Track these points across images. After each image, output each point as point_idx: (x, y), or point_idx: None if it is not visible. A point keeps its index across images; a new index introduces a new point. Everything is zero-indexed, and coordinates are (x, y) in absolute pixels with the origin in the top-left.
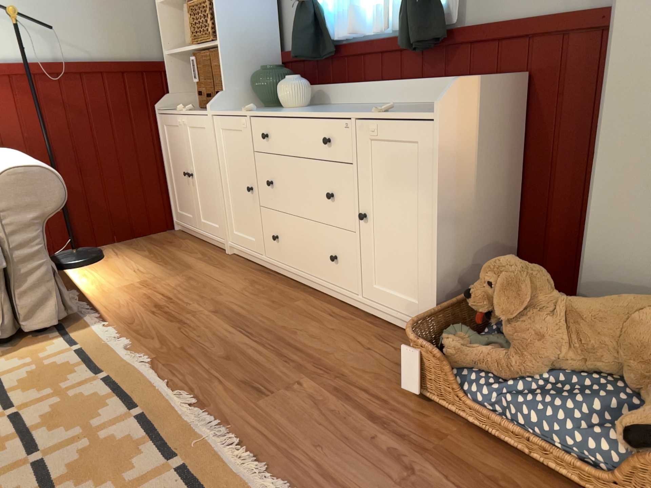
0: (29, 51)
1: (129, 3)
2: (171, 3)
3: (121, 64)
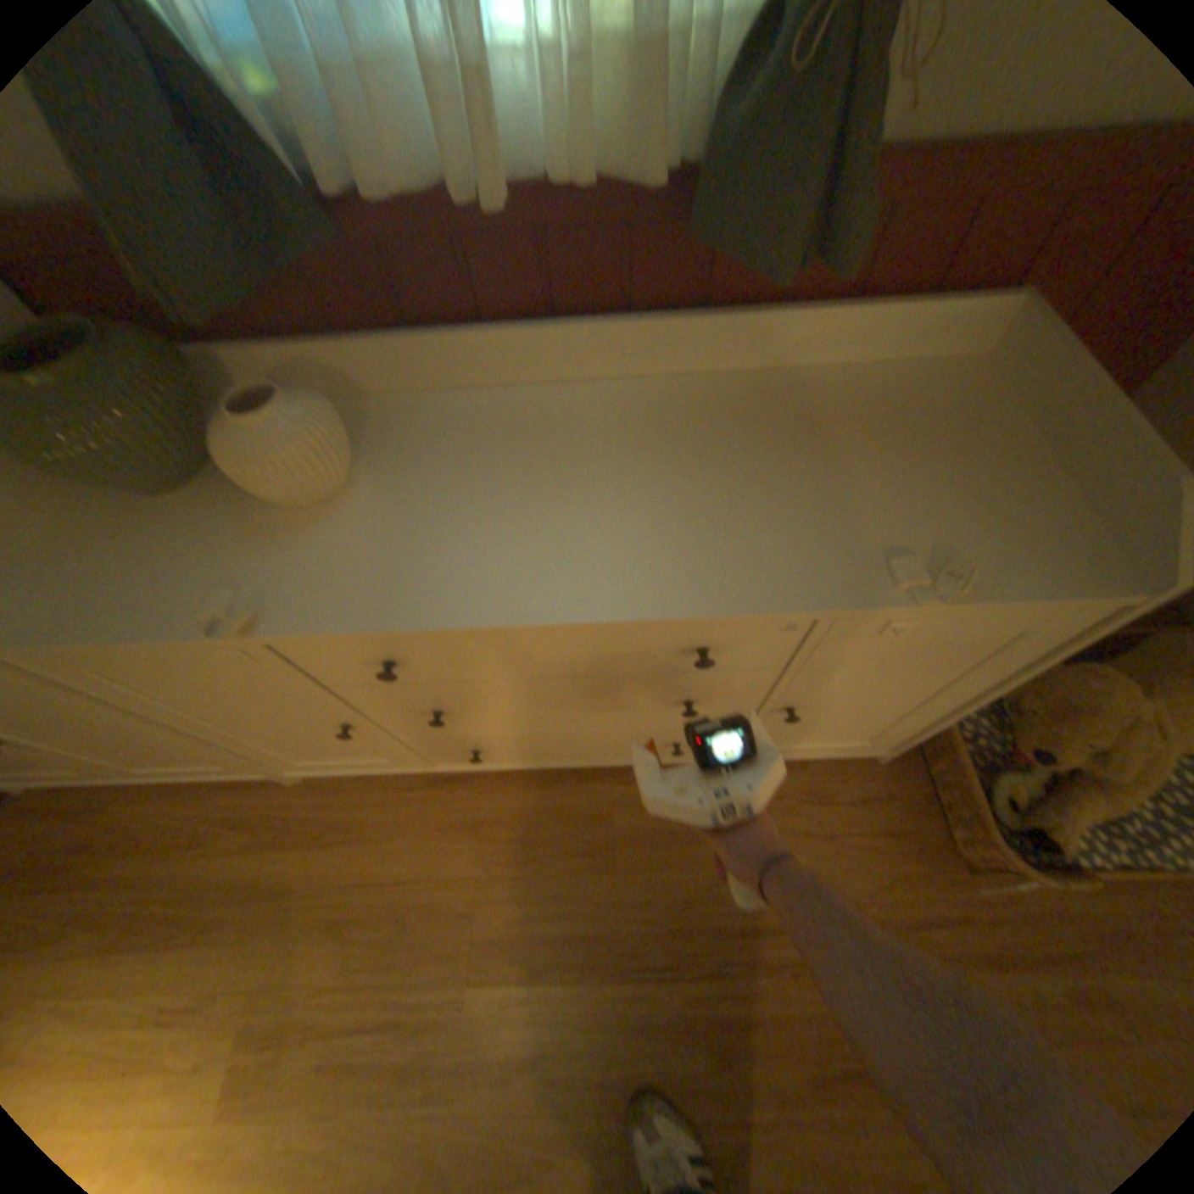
0: None
1: None
2: None
3: None
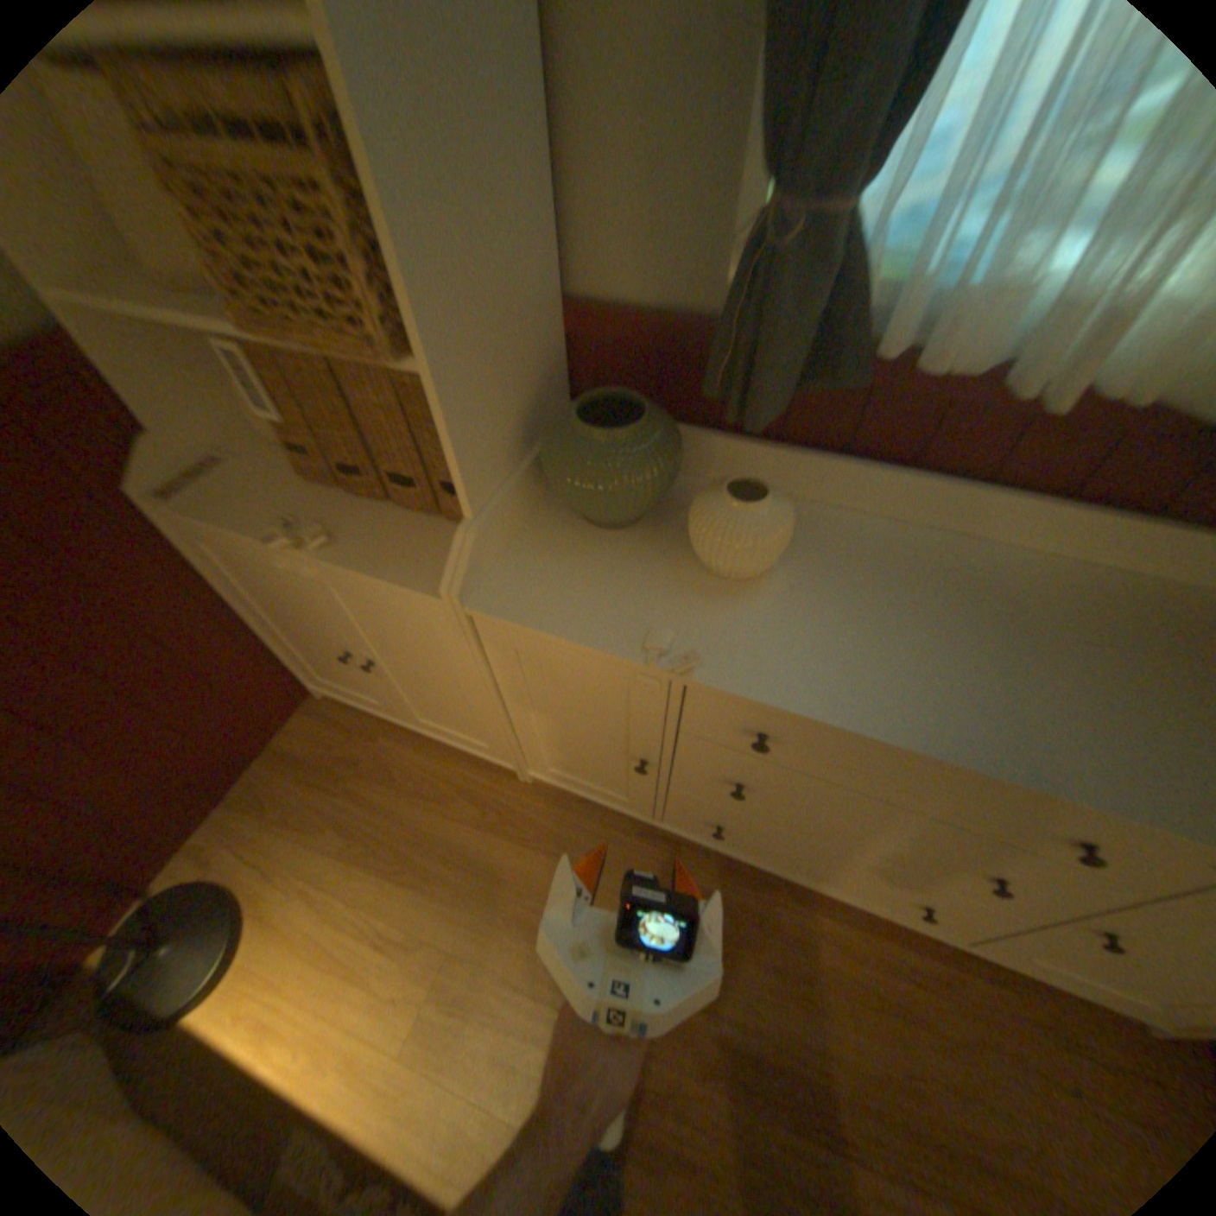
0: None
1: None
2: None
3: None
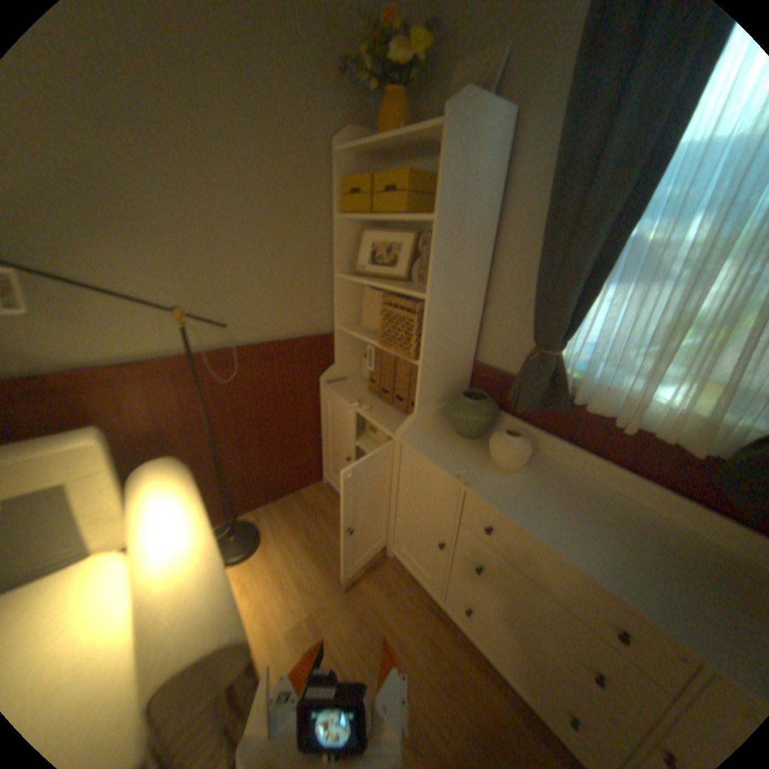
0: (193, 335)
1: (306, 273)
2: (350, 273)
3: (292, 340)
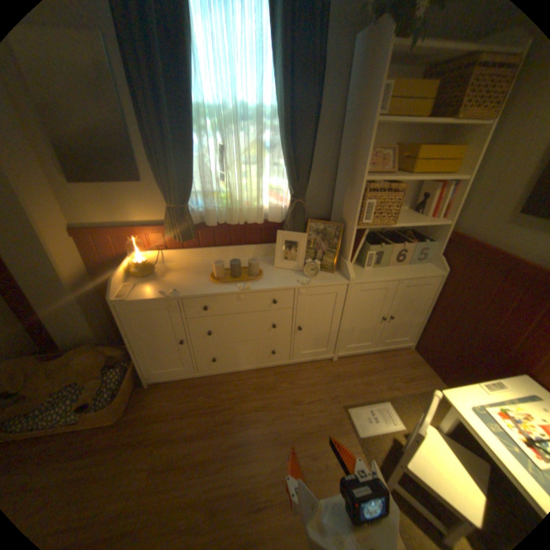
0: None
1: None
2: None
3: None
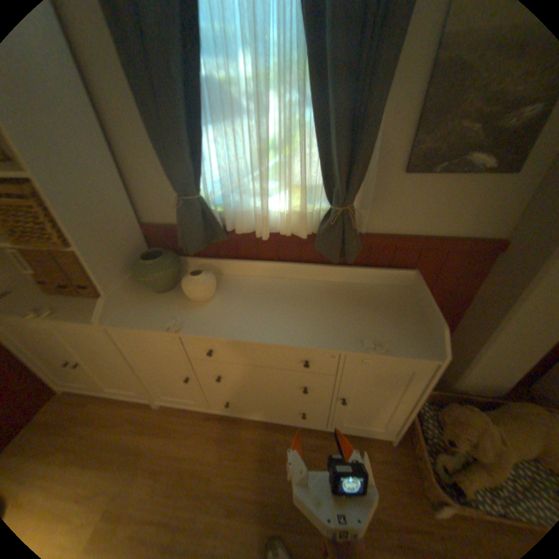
0: None
1: None
2: None
3: None
